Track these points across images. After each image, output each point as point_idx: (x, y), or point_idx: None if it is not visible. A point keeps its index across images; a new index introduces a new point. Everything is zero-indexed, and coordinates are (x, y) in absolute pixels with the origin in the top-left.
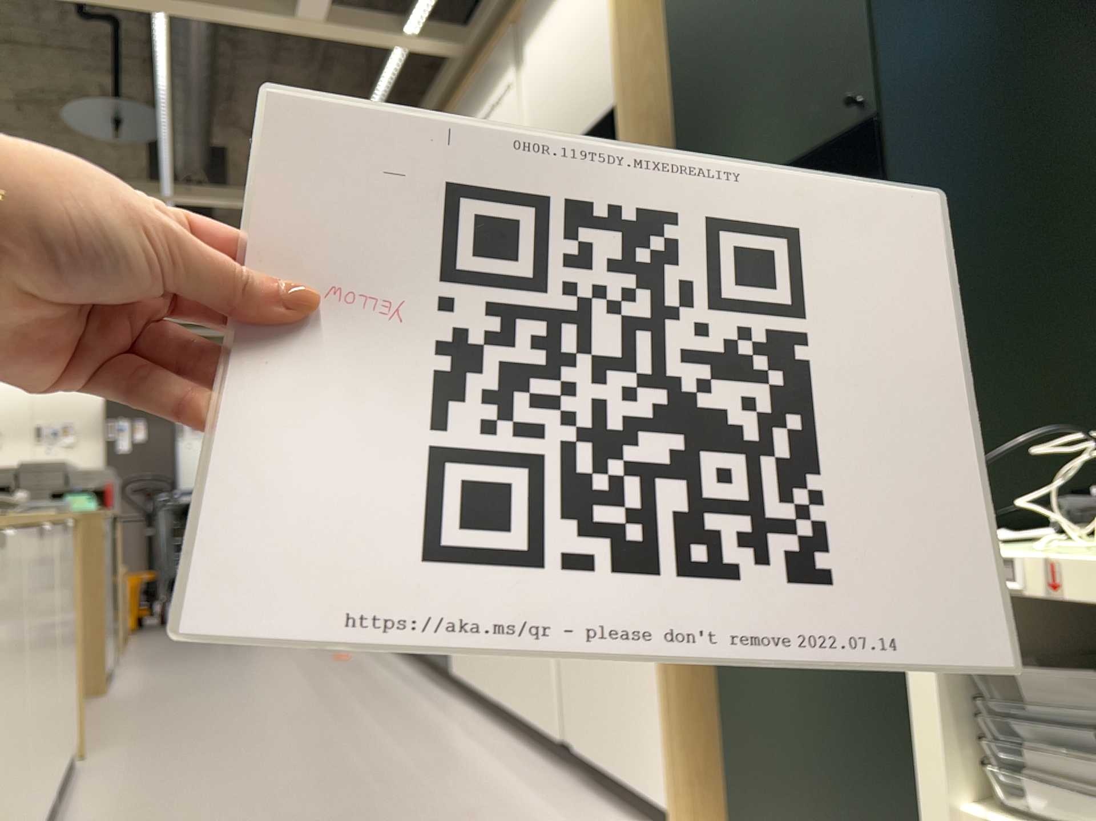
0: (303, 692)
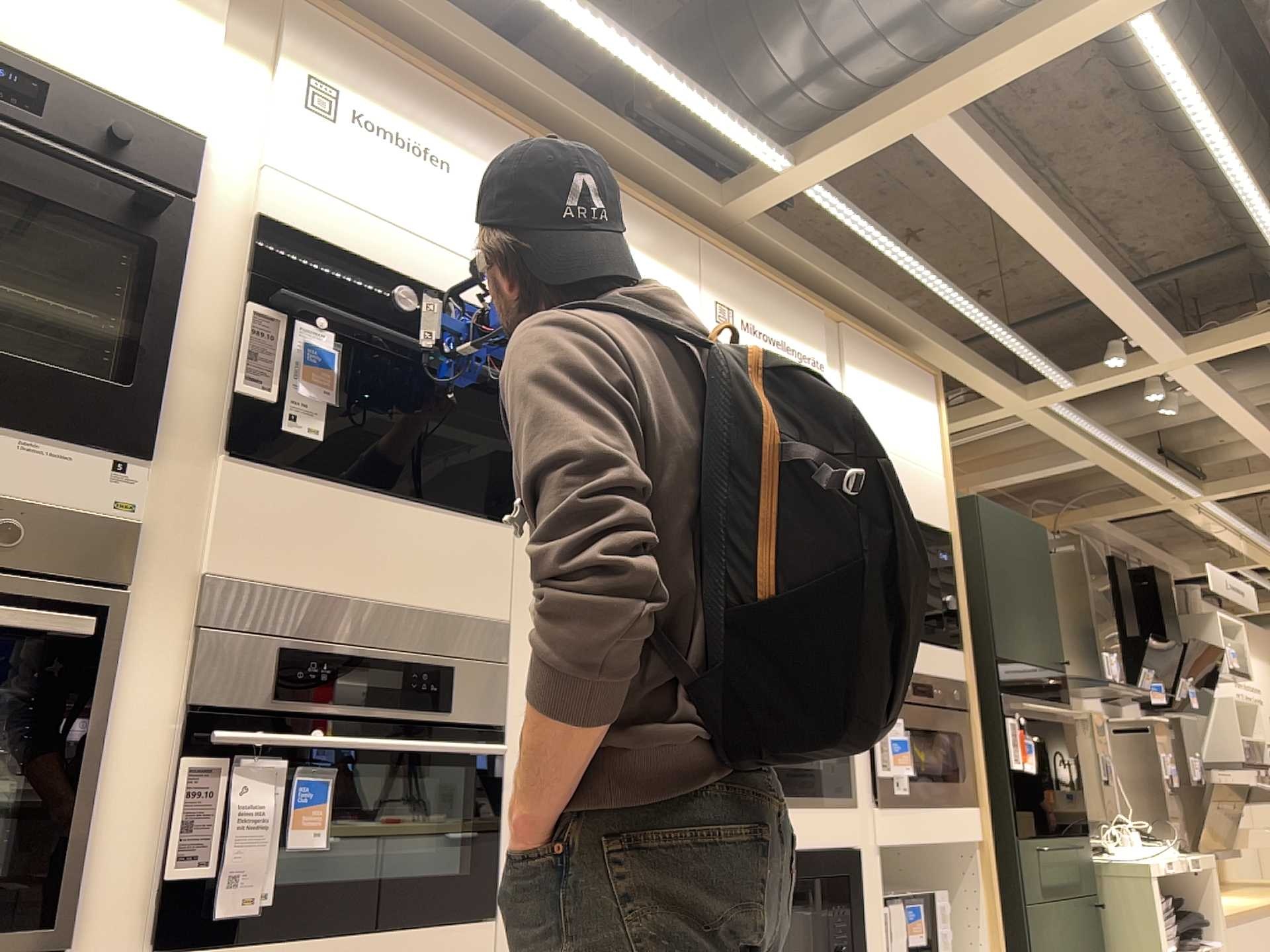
0: None
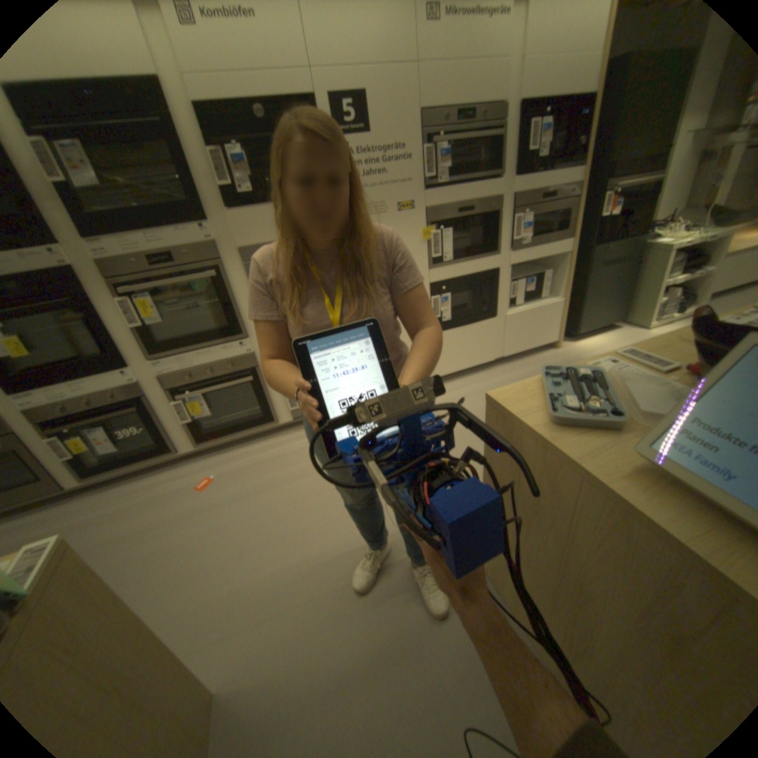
0: (316, 480)
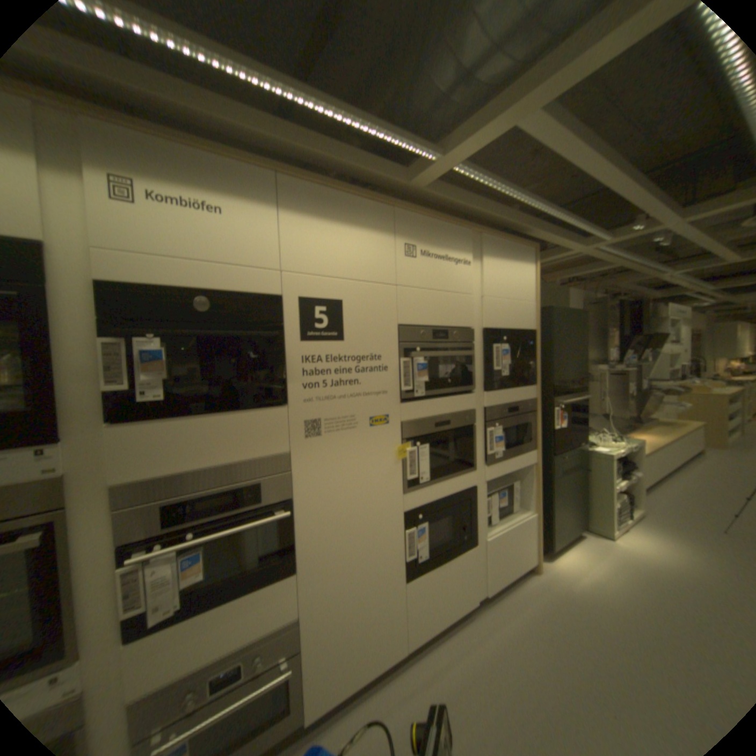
0: None
